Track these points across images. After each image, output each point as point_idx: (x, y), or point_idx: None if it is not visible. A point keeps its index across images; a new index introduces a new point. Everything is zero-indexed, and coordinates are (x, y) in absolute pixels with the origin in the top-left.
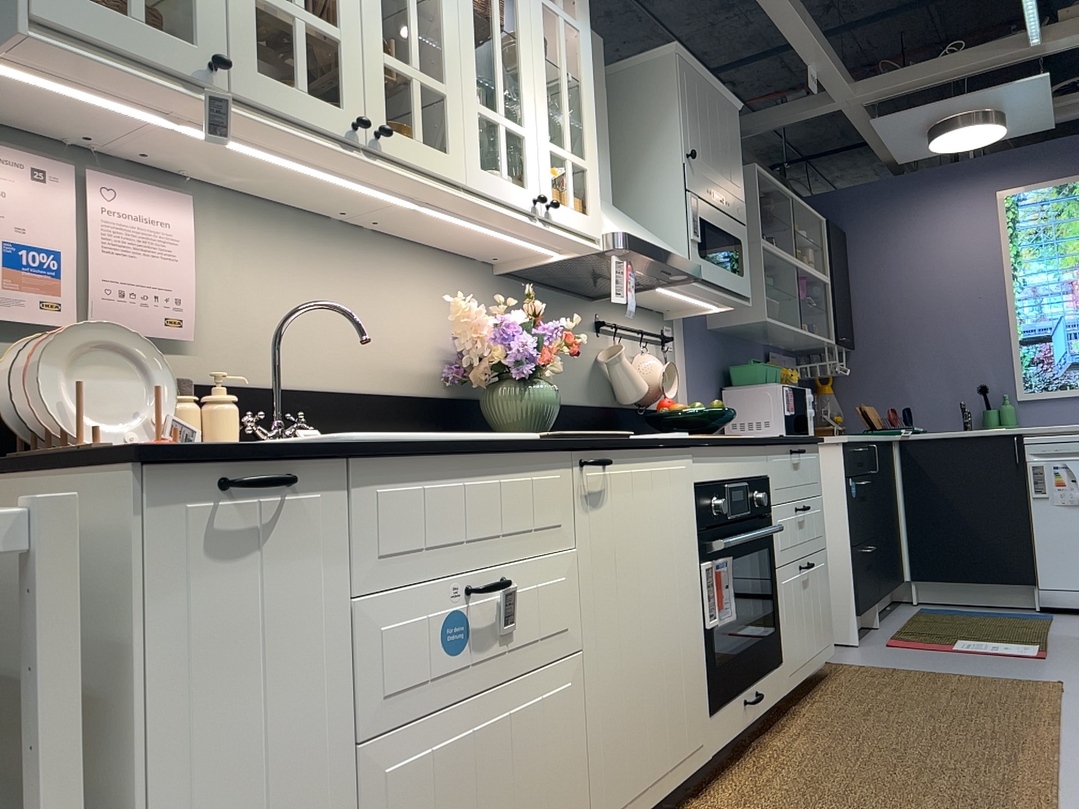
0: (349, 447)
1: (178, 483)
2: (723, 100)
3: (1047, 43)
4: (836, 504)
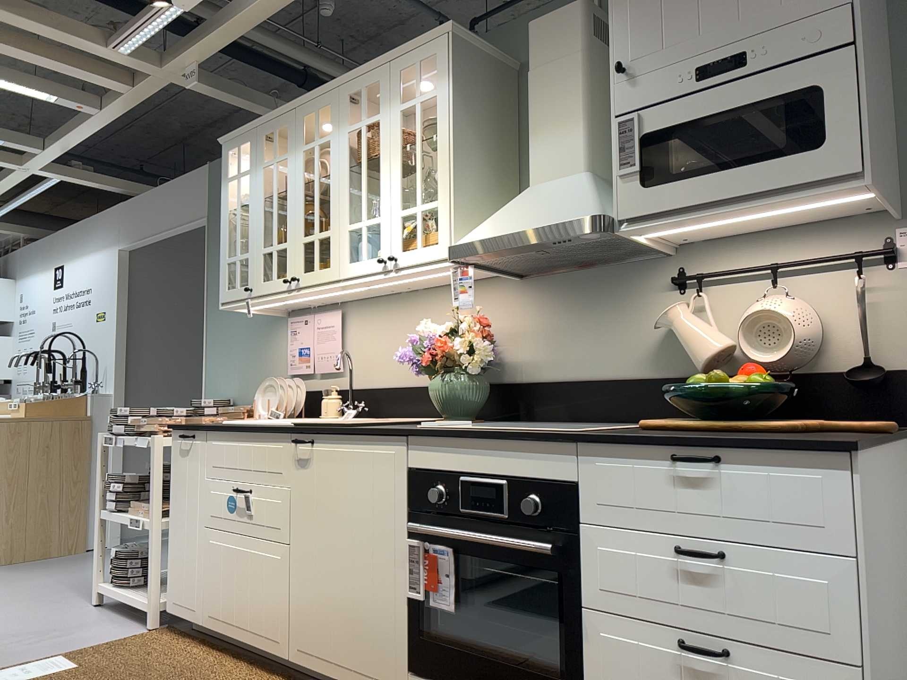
0: (203, 427)
1: (178, 434)
2: None
3: None
4: None
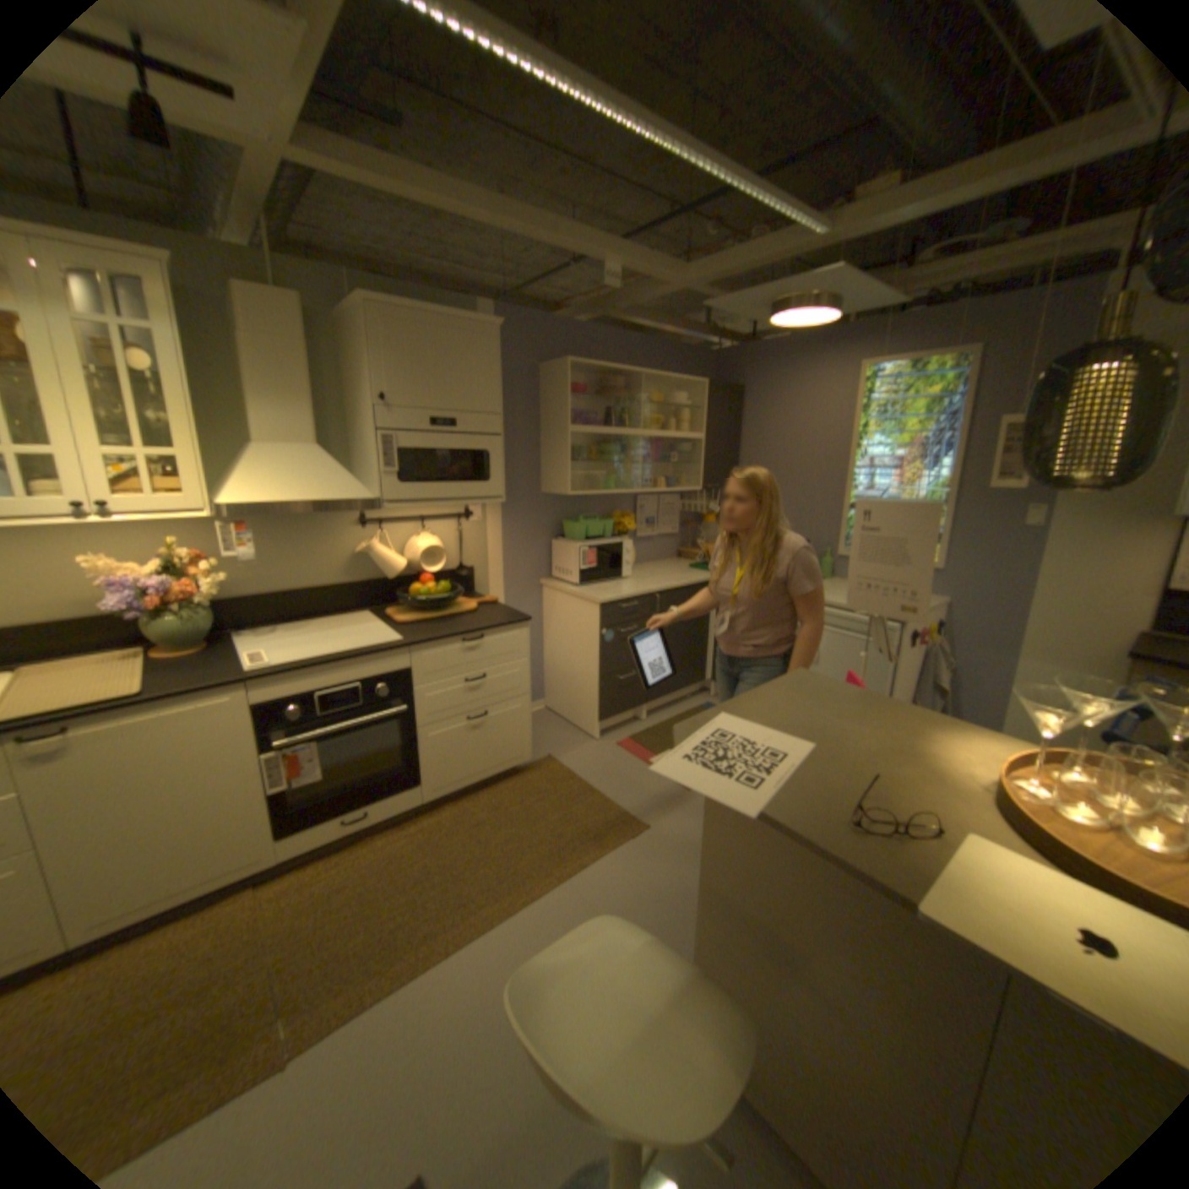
0: None
1: None
2: (461, 324)
3: (840, 229)
4: (592, 645)
